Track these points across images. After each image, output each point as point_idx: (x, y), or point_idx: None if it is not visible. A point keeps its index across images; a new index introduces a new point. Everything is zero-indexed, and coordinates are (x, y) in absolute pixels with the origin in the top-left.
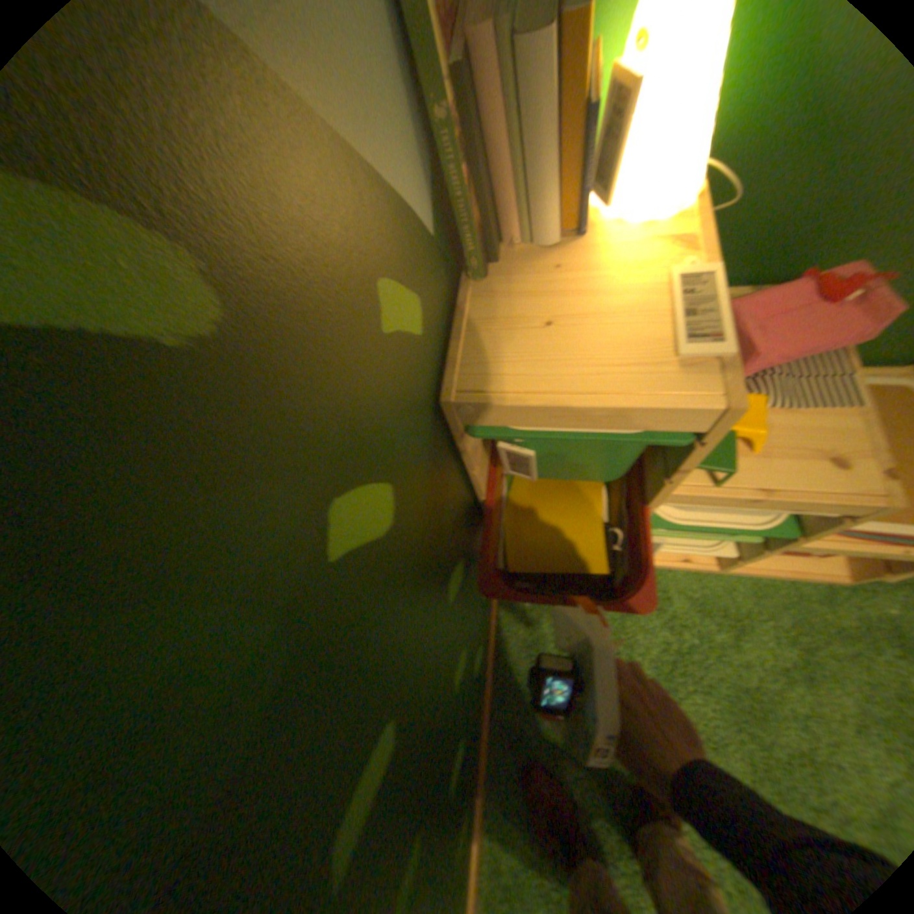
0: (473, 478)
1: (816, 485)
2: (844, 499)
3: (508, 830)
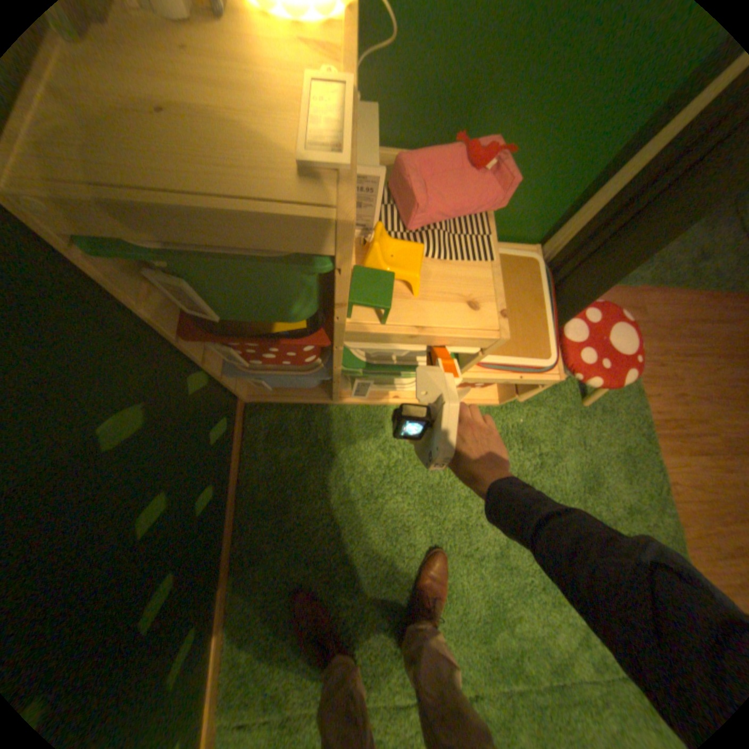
0: (143, 317)
1: (454, 323)
2: (472, 334)
3: (246, 630)
